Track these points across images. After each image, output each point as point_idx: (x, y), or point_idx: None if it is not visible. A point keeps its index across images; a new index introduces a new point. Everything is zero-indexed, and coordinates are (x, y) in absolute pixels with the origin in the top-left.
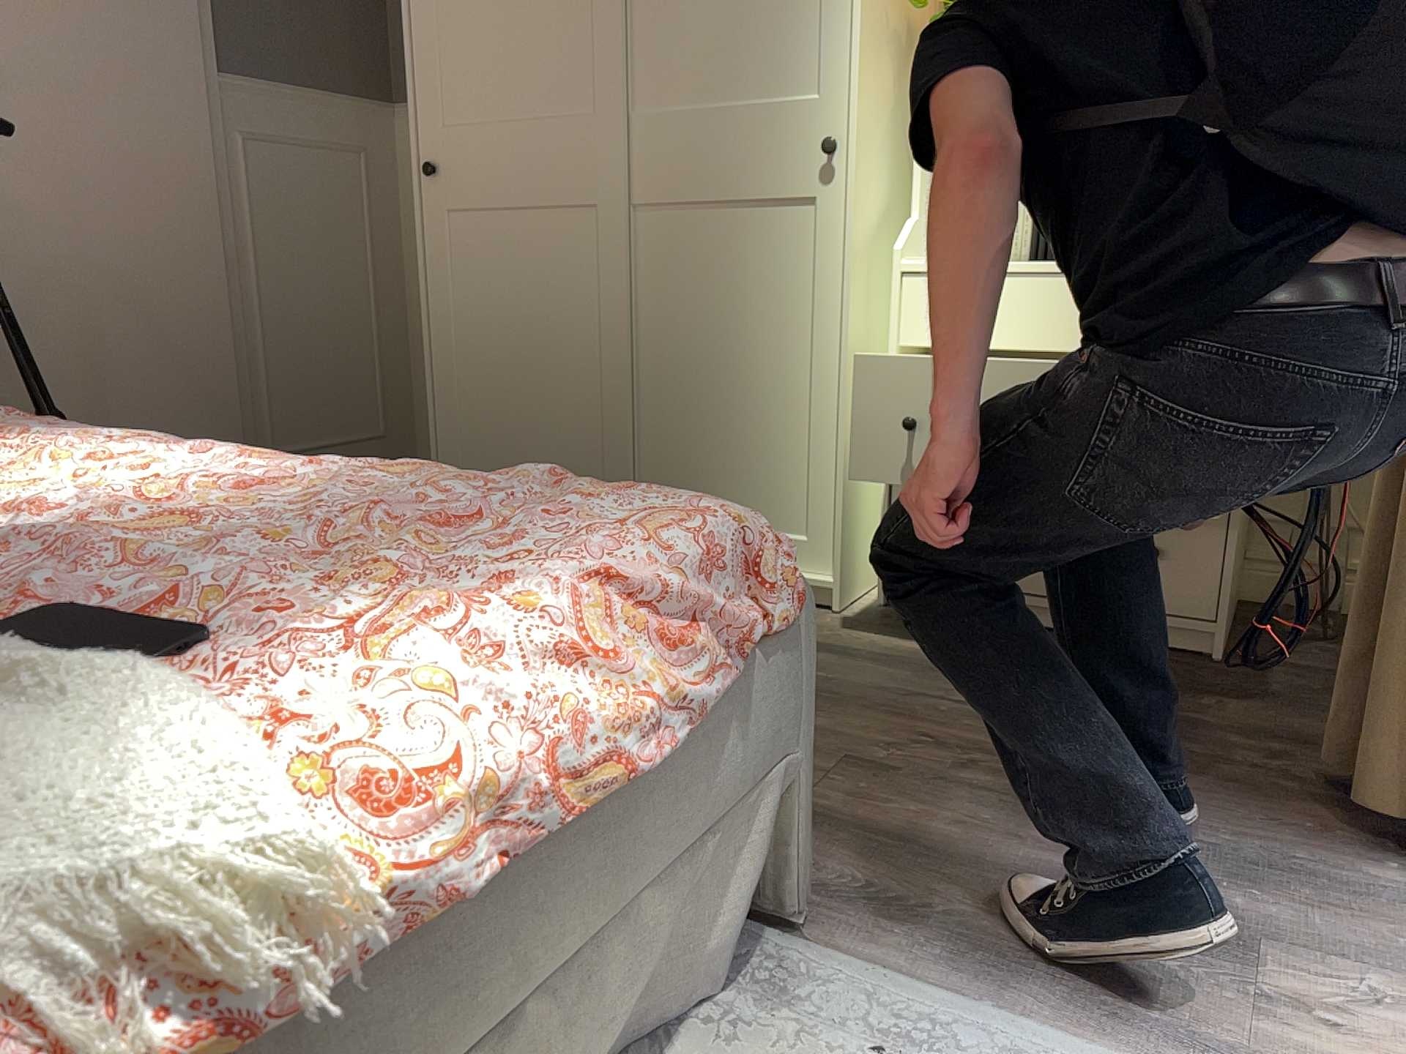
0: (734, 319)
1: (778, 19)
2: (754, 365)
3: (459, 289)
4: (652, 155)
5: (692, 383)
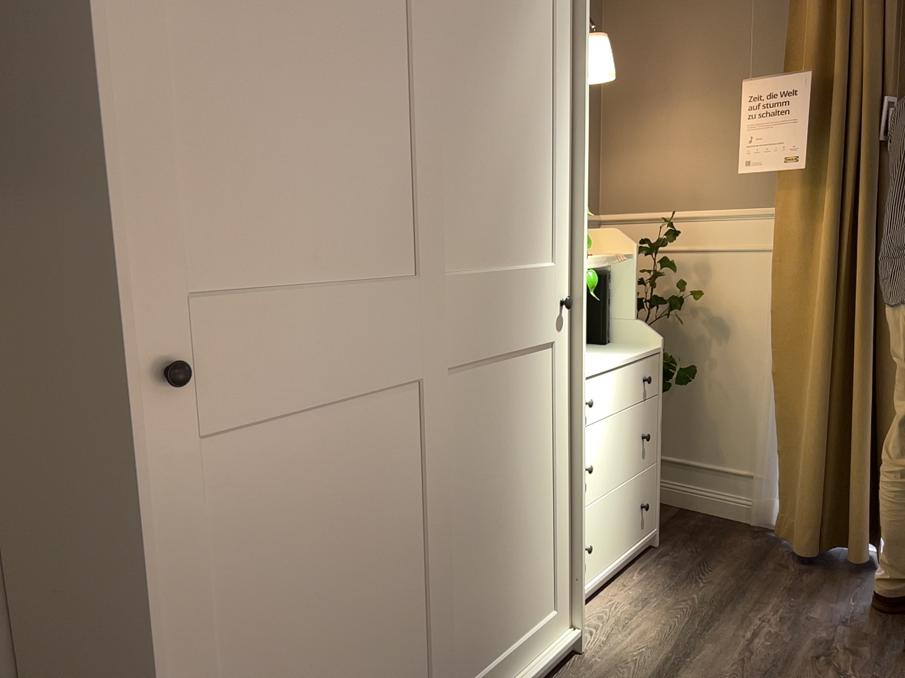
0: (511, 456)
1: (533, 197)
2: (524, 490)
3: (218, 560)
4: (456, 316)
5: (485, 532)
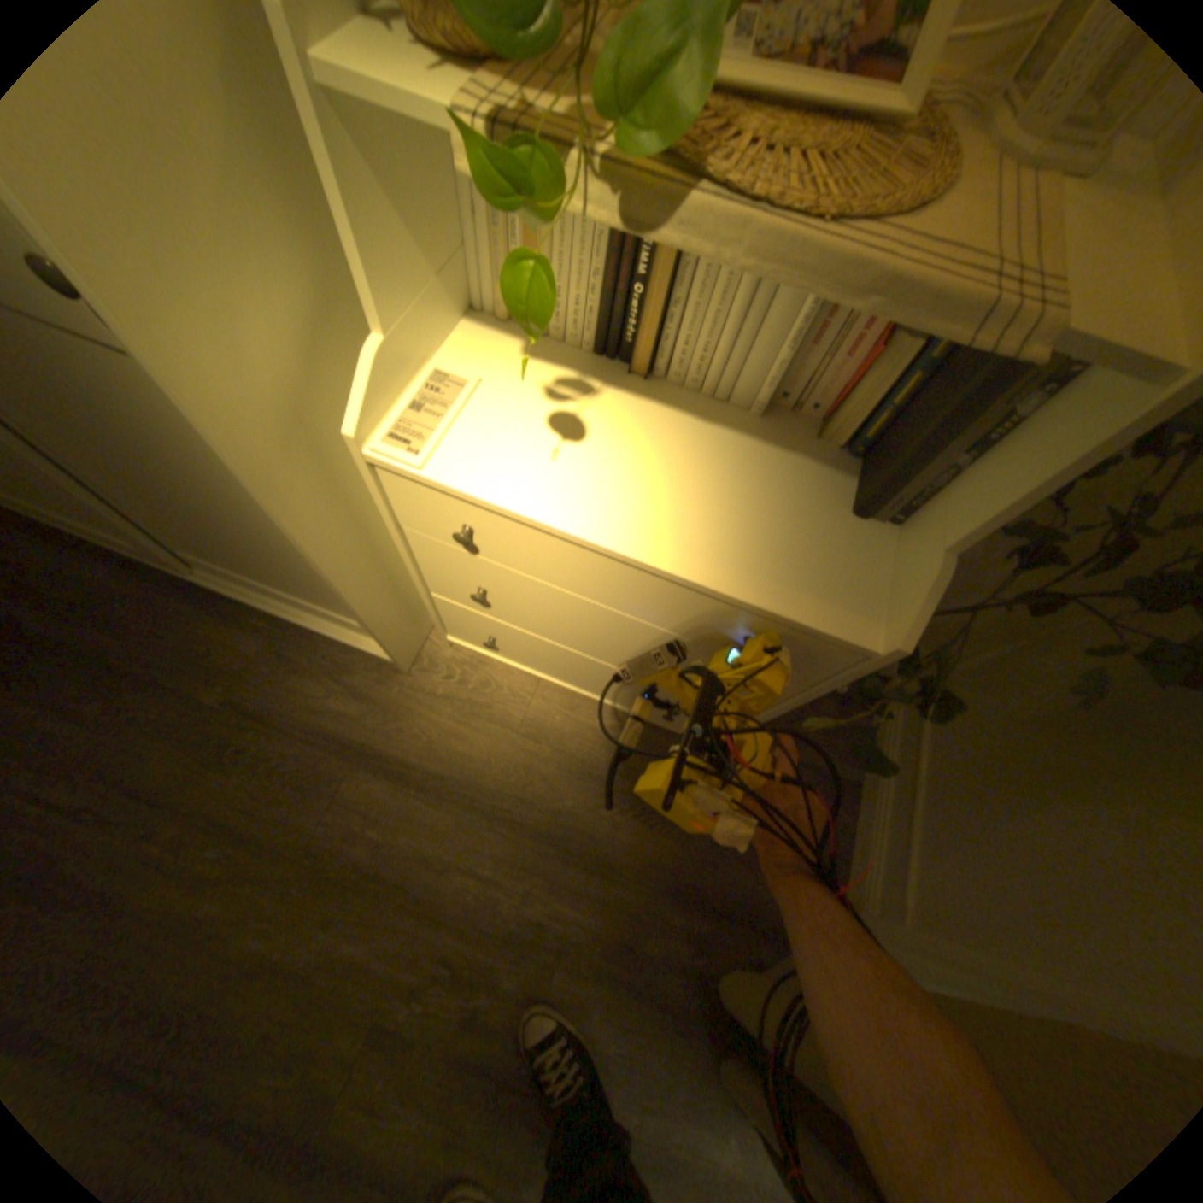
0: (132, 449)
1: None
2: (206, 503)
3: None
4: None
5: (136, 486)
